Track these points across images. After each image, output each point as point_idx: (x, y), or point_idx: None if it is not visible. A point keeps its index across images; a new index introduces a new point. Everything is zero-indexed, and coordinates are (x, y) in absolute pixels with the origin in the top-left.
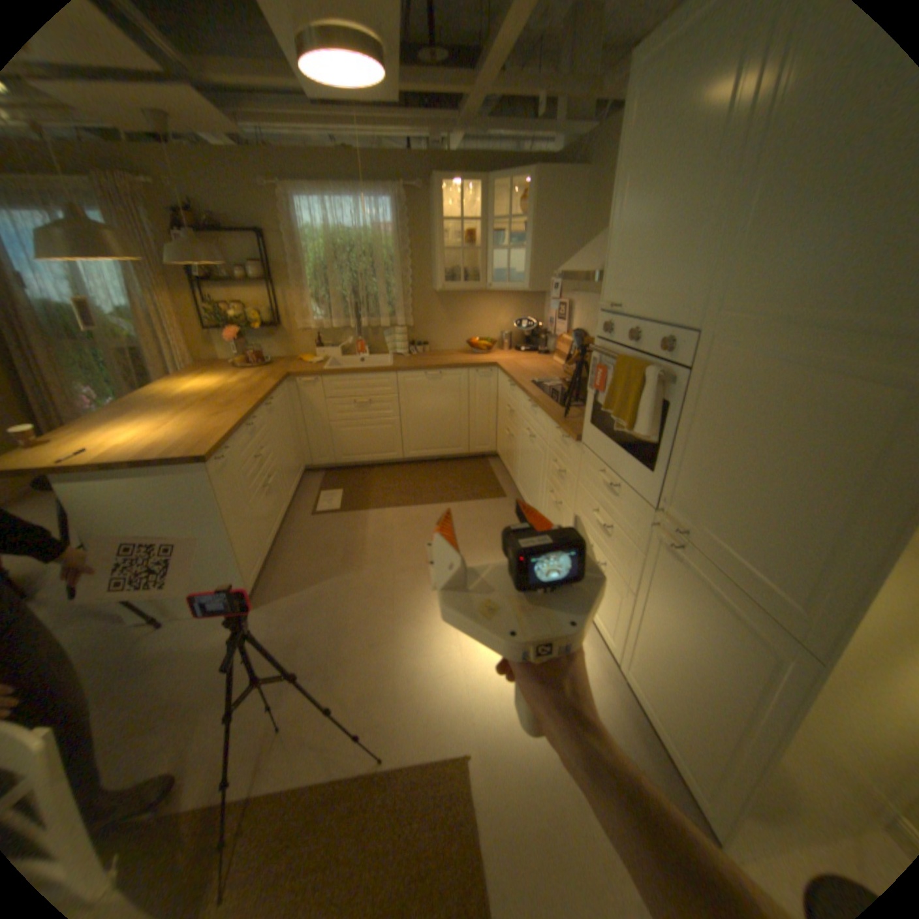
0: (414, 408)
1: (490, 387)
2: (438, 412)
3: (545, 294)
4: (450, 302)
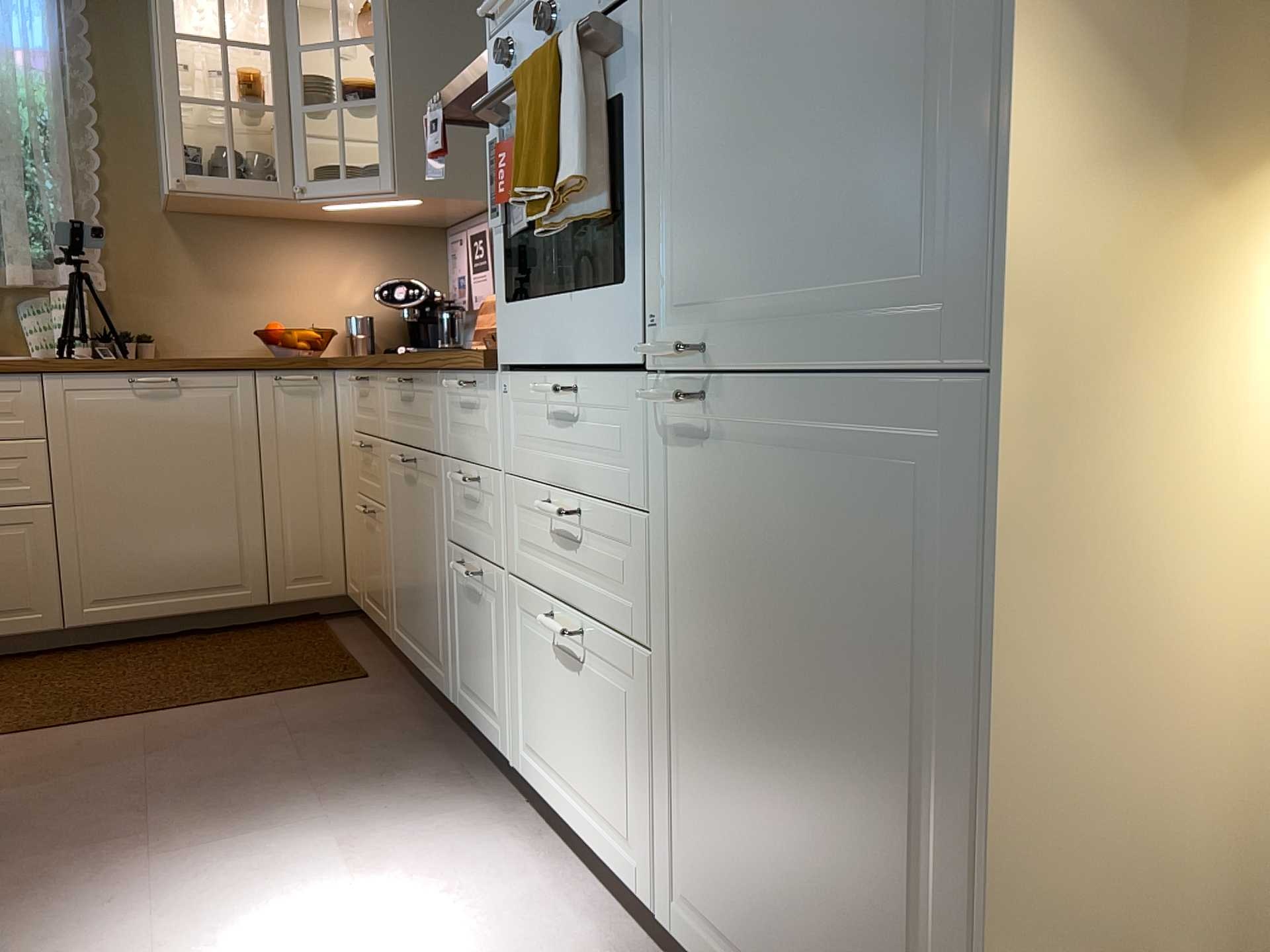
0: (99, 475)
1: (319, 418)
2: (174, 486)
3: (445, 238)
4: (212, 242)
